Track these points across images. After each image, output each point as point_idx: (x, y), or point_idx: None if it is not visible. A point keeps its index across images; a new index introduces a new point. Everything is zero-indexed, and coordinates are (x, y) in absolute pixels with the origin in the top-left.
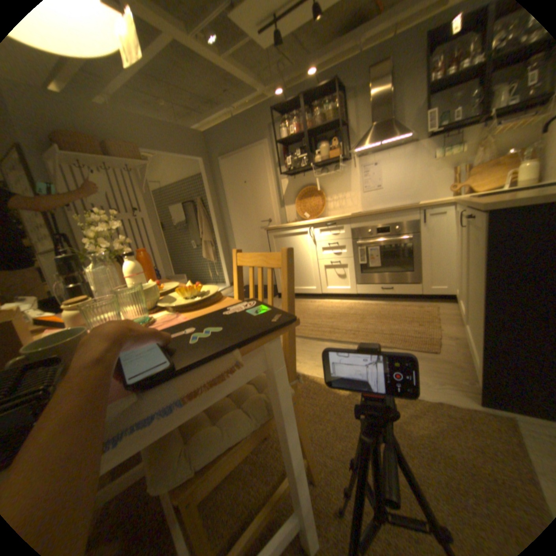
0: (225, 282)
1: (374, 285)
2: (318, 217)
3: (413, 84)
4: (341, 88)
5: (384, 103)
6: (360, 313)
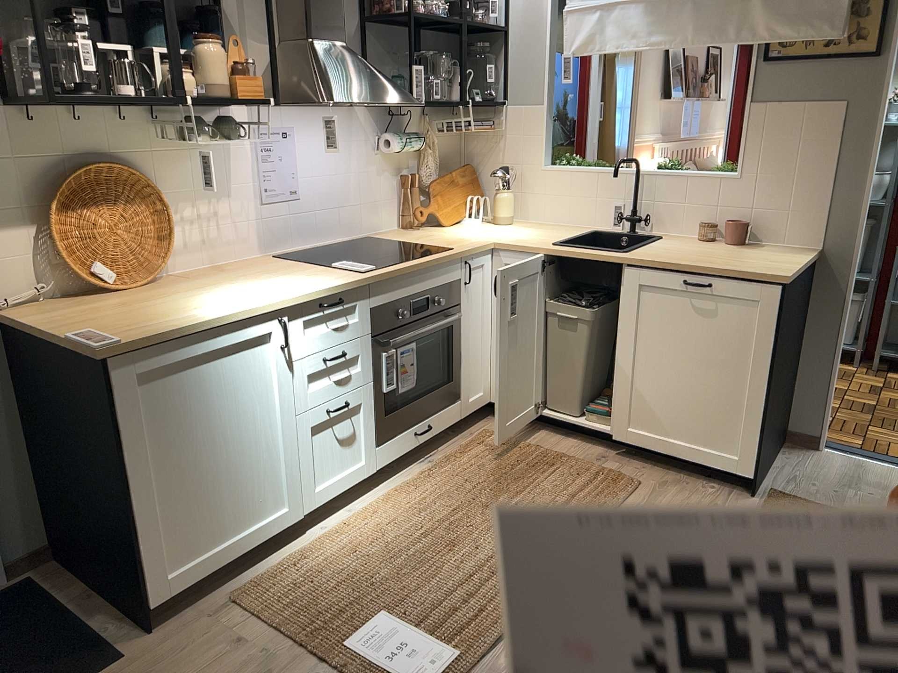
0: None
1: (405, 435)
2: (158, 279)
3: None
4: None
5: None
6: (458, 503)
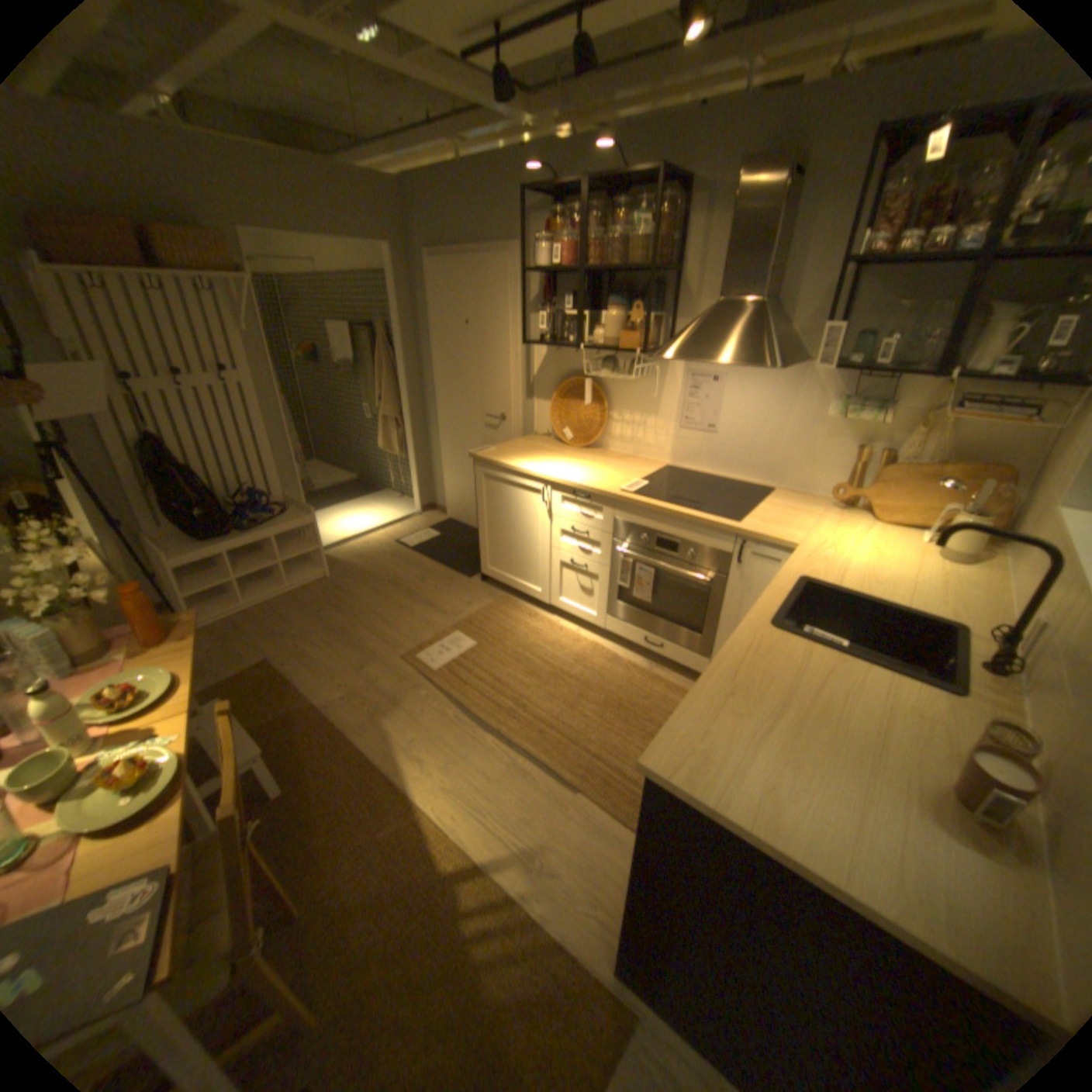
0: (414, 504)
1: (634, 629)
2: (586, 448)
3: (836, 225)
4: (684, 179)
5: (763, 249)
6: (585, 680)
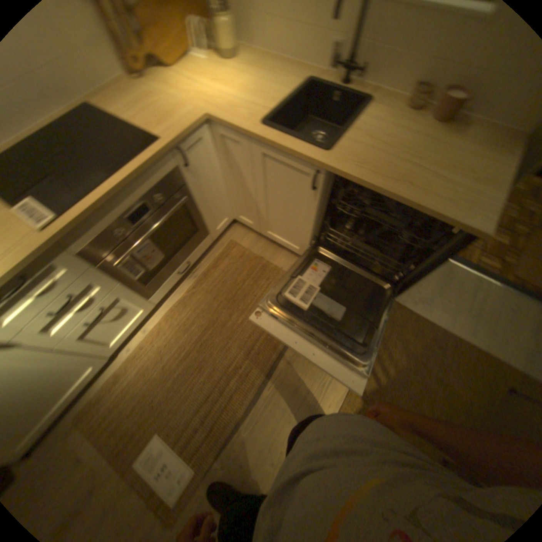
0: None
1: (169, 277)
2: None
3: None
4: None
5: None
6: (206, 322)
